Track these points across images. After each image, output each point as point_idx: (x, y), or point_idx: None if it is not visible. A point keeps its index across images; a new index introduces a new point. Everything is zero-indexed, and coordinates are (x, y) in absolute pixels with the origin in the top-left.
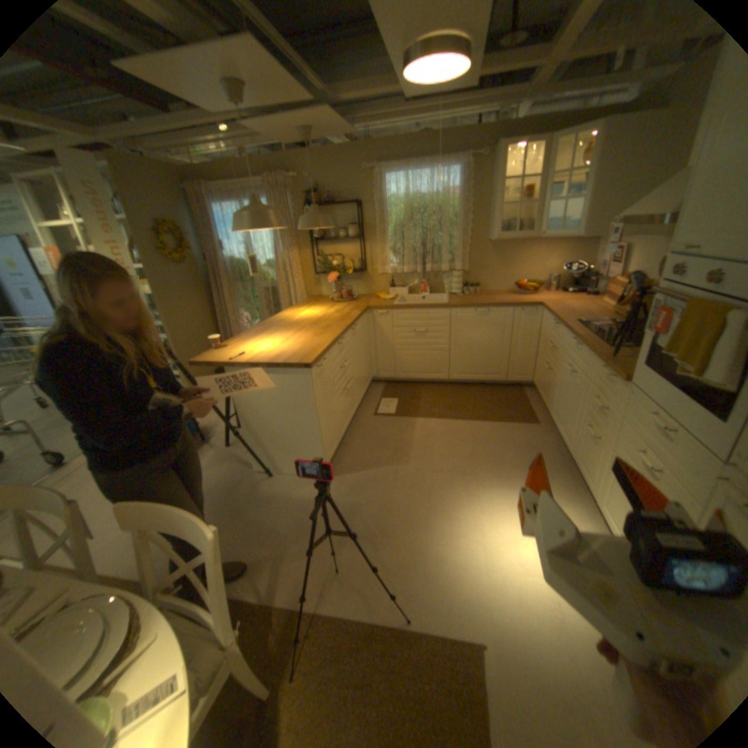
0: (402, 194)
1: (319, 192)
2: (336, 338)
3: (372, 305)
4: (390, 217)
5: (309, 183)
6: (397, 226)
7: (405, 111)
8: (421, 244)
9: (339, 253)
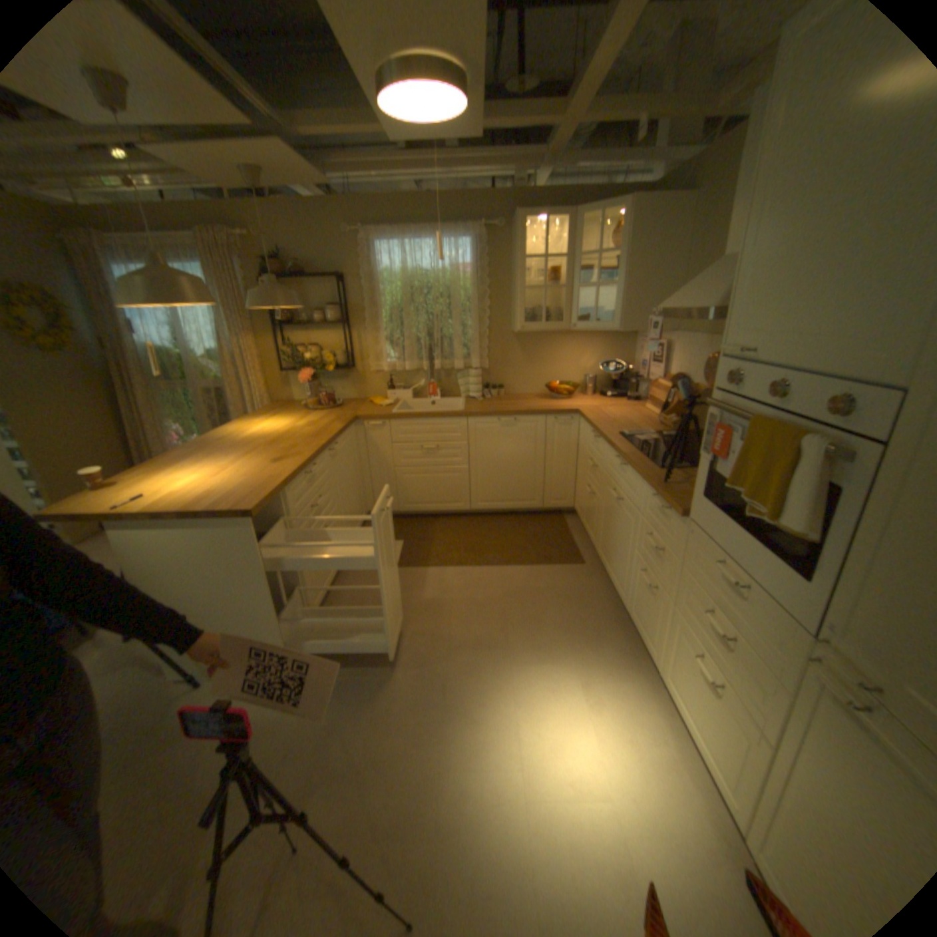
0: (399, 269)
1: (284, 260)
2: (302, 466)
3: (363, 414)
4: (384, 298)
5: (268, 247)
6: (395, 311)
7: (397, 163)
8: (428, 334)
9: (316, 343)
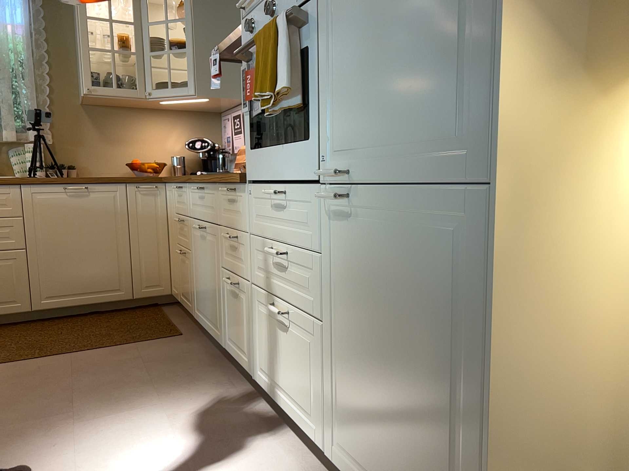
0: None
1: None
2: None
3: None
4: None
5: None
6: None
7: None
8: None
9: None
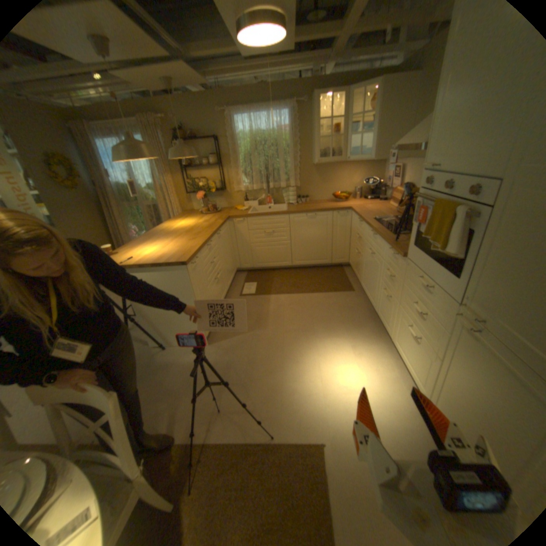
0: (248, 131)
1: (184, 130)
2: (205, 241)
3: (232, 215)
4: (240, 148)
5: (175, 123)
6: (246, 155)
7: (244, 67)
8: (265, 168)
9: (204, 176)
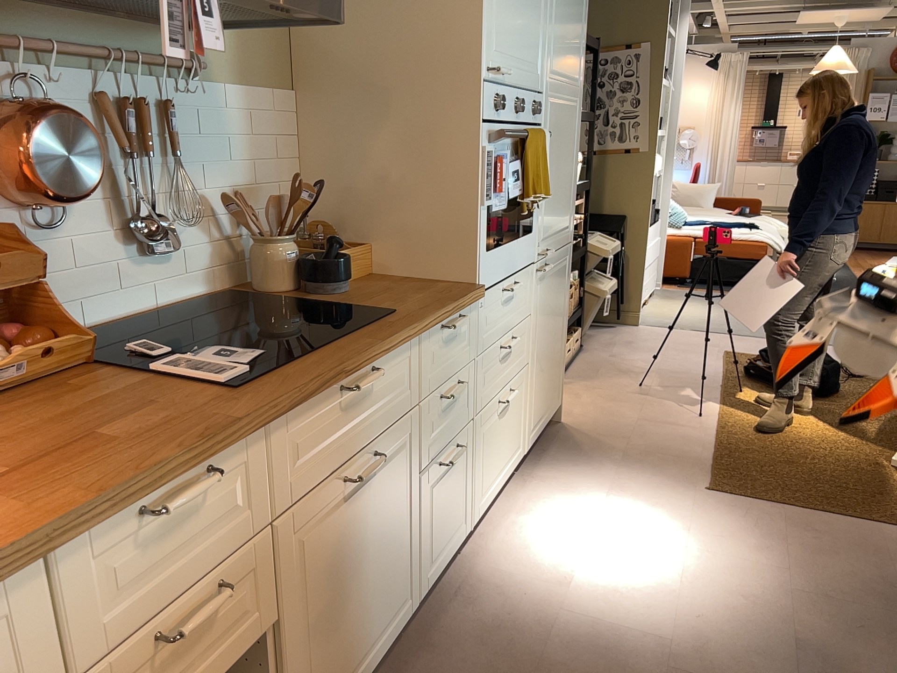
0: None
1: None
2: None
3: None
4: None
5: None
6: None
7: None
8: None
9: None
